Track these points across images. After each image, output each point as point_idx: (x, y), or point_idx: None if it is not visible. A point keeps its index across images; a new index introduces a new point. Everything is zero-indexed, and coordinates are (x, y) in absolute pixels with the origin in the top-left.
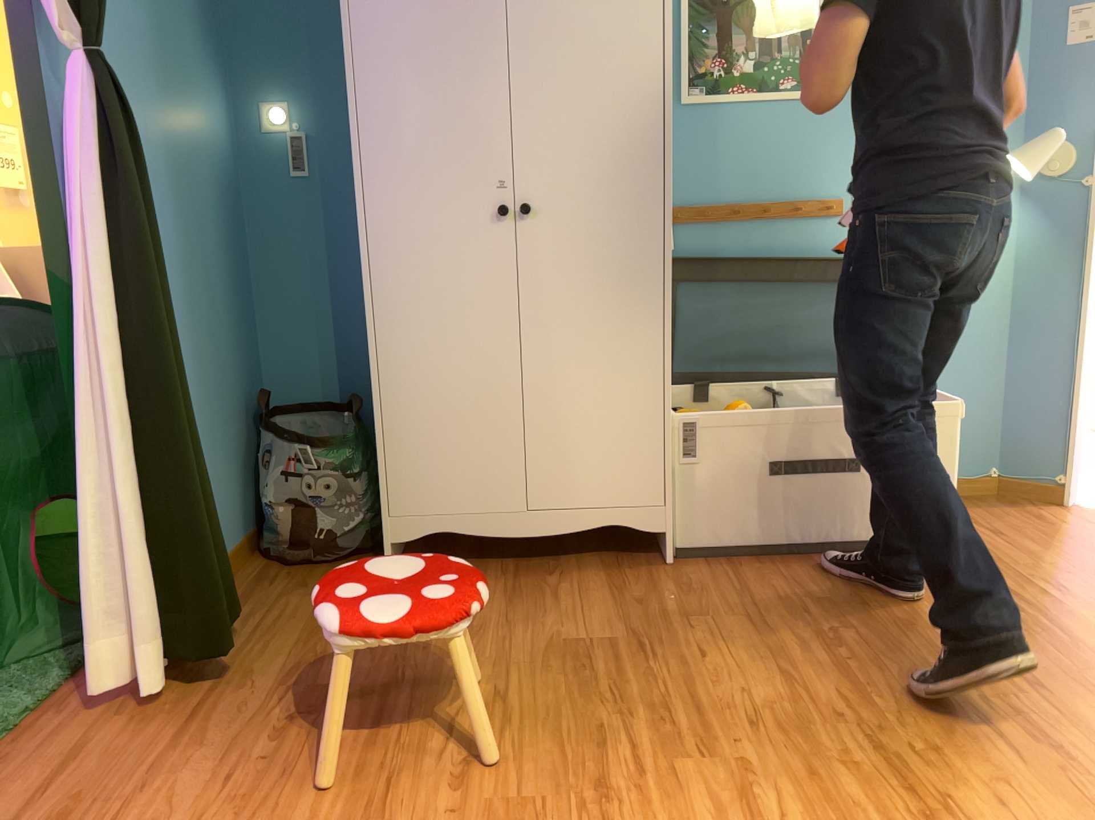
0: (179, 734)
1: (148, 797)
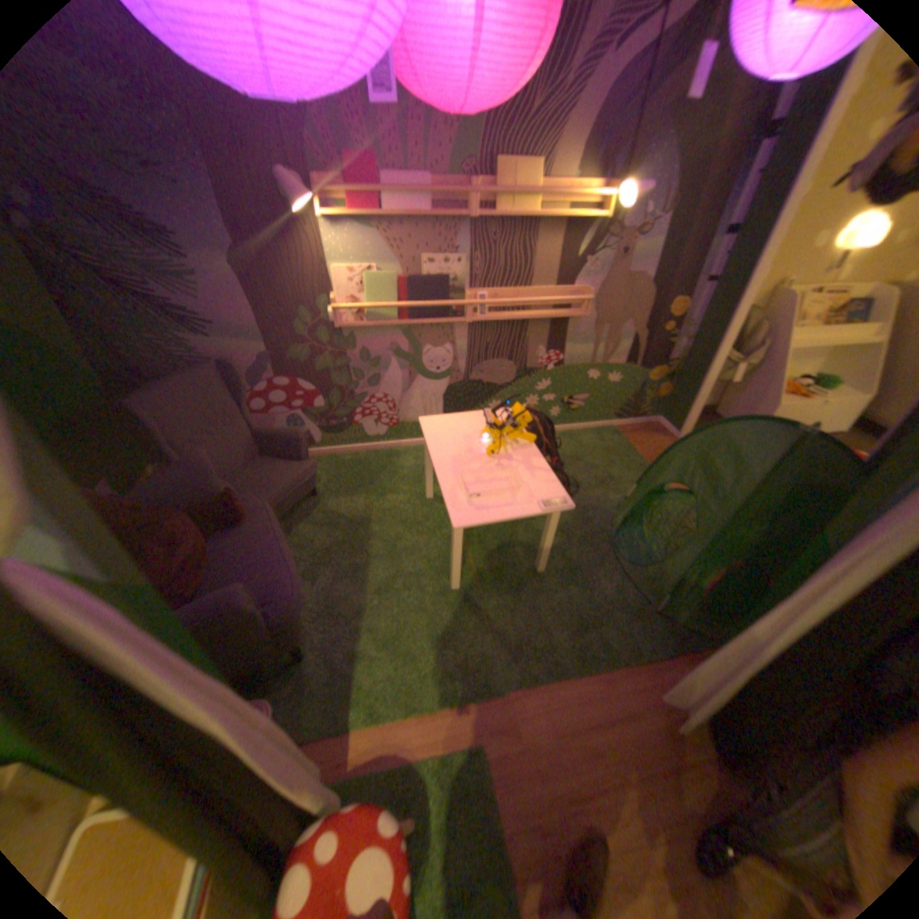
0: (675, 787)
1: (631, 813)
